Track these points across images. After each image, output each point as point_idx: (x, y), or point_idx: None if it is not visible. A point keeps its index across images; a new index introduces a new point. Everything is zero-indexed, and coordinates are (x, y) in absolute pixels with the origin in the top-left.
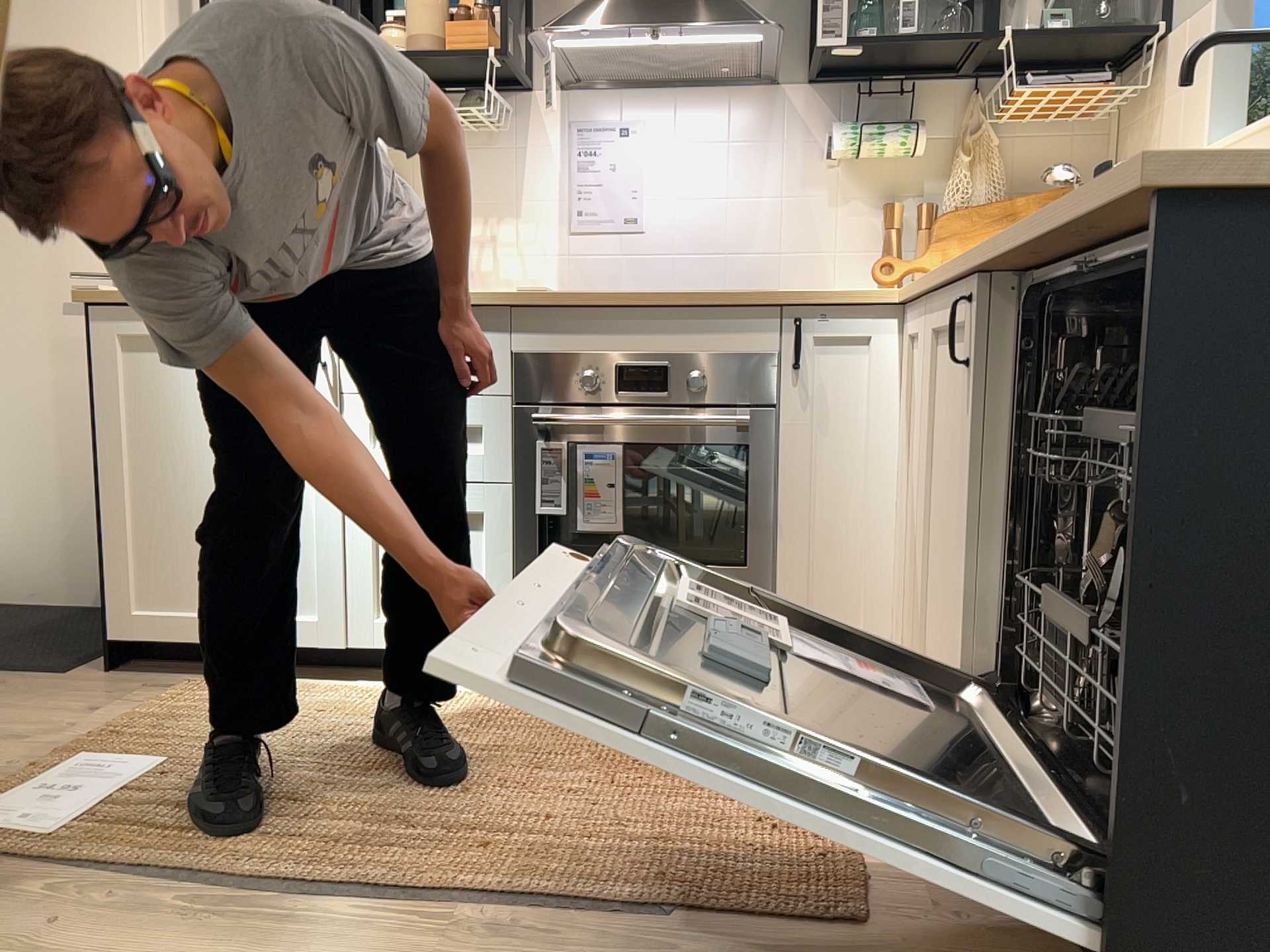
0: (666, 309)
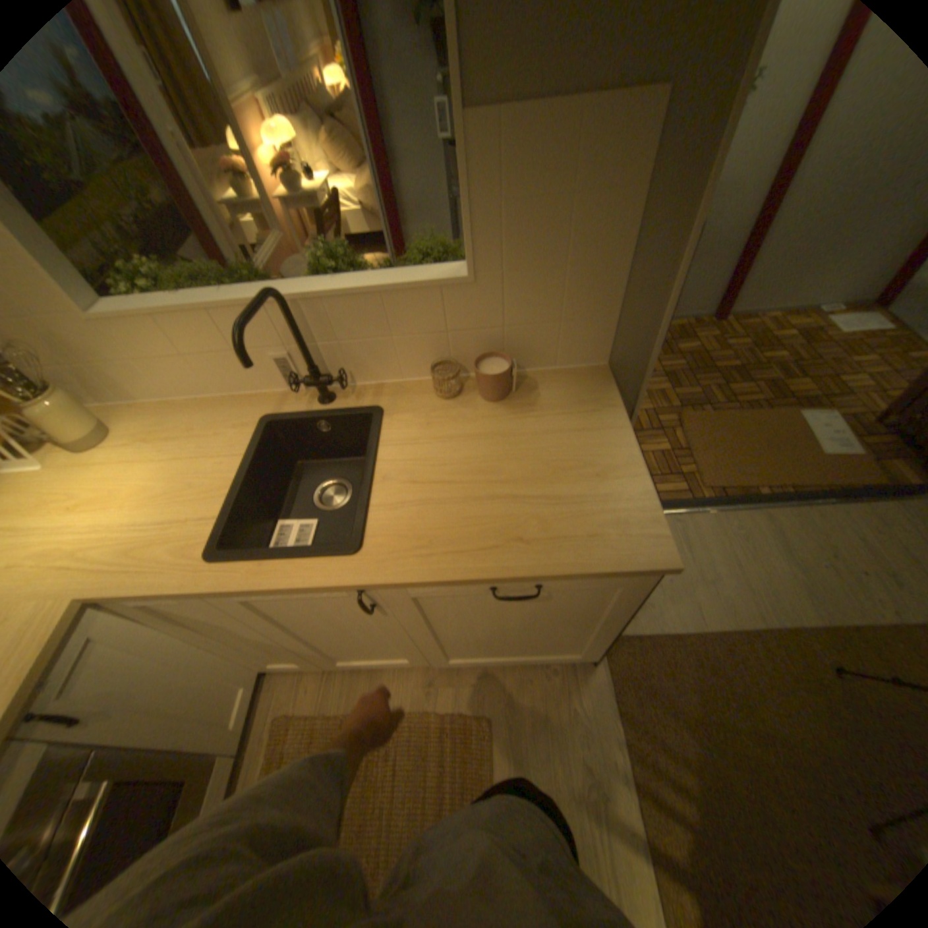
0: None
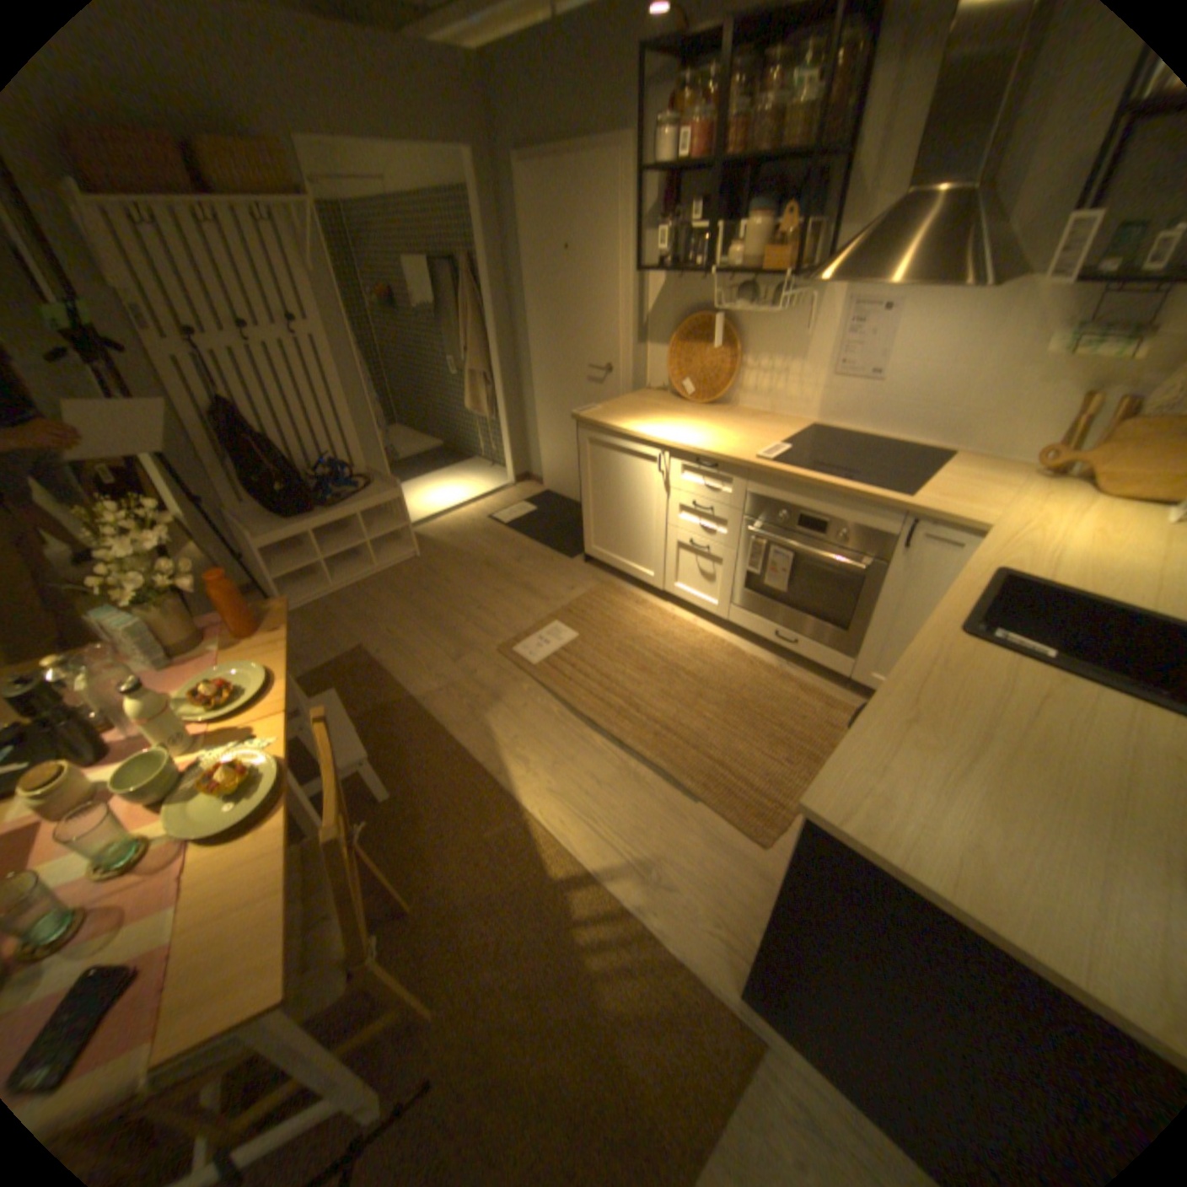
0: (832, 492)
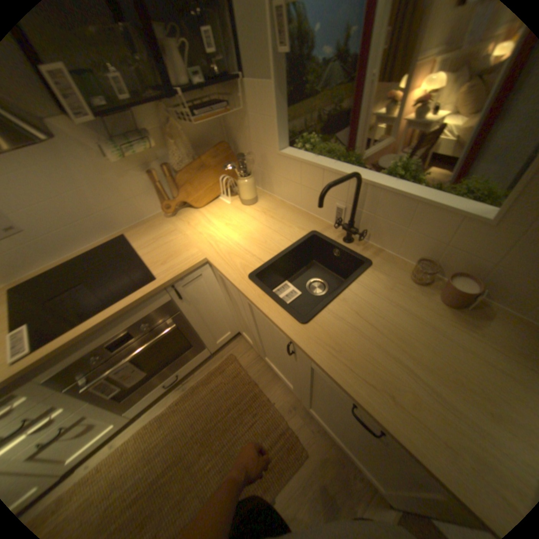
0: (110, 319)
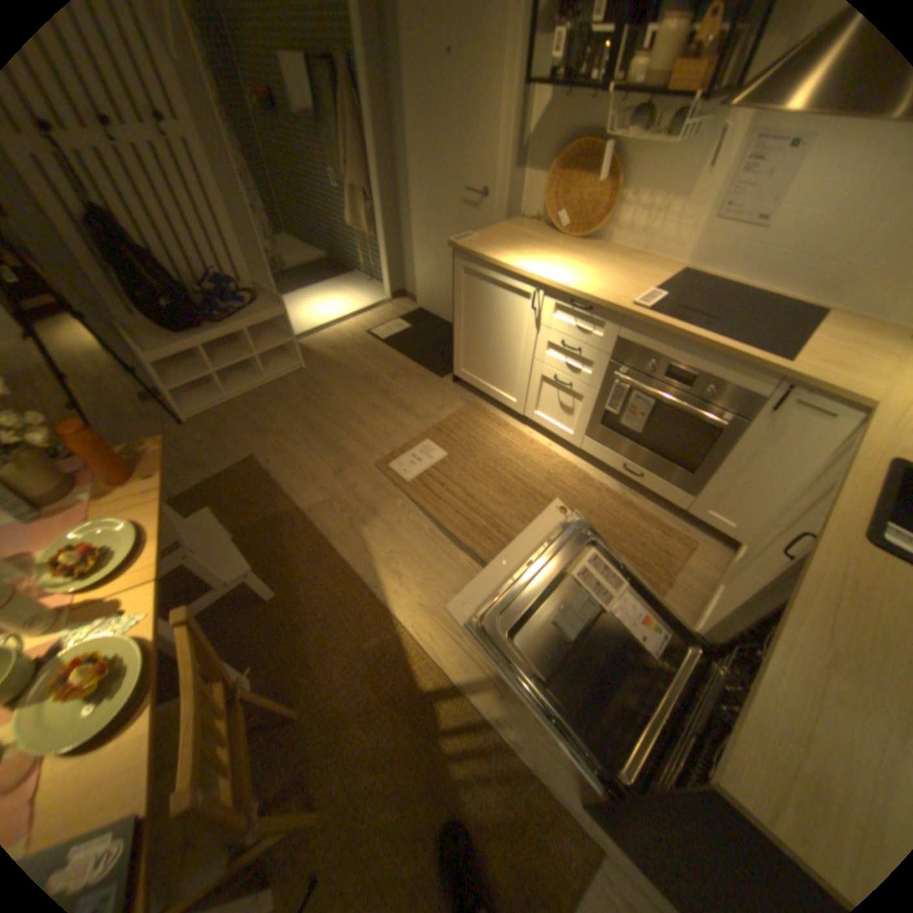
0: (708, 348)
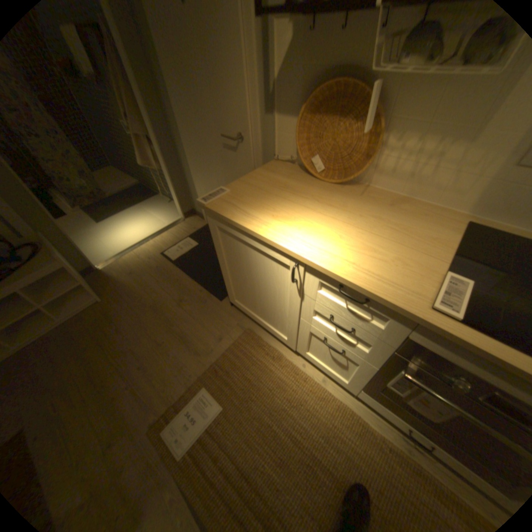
0: None
